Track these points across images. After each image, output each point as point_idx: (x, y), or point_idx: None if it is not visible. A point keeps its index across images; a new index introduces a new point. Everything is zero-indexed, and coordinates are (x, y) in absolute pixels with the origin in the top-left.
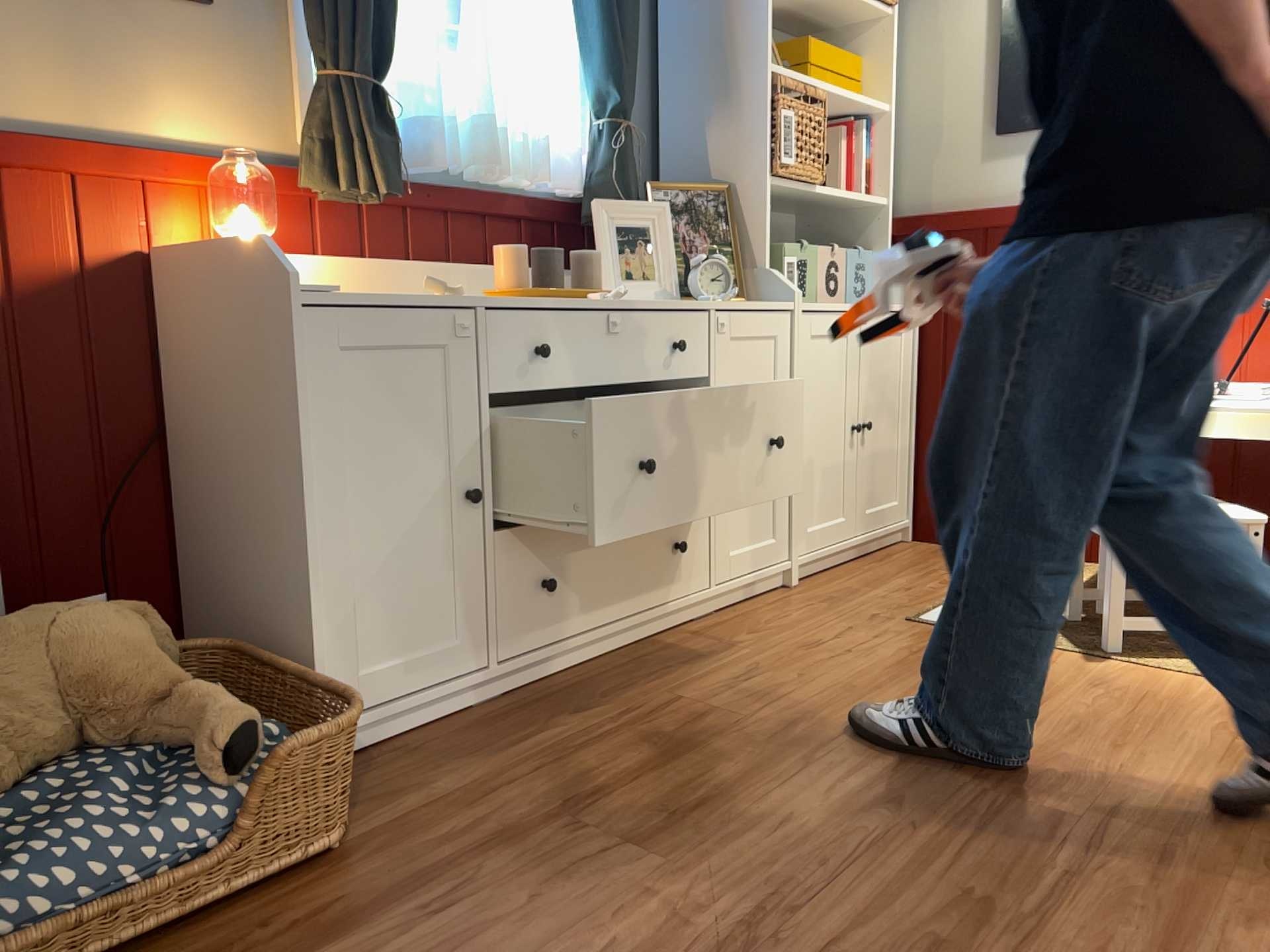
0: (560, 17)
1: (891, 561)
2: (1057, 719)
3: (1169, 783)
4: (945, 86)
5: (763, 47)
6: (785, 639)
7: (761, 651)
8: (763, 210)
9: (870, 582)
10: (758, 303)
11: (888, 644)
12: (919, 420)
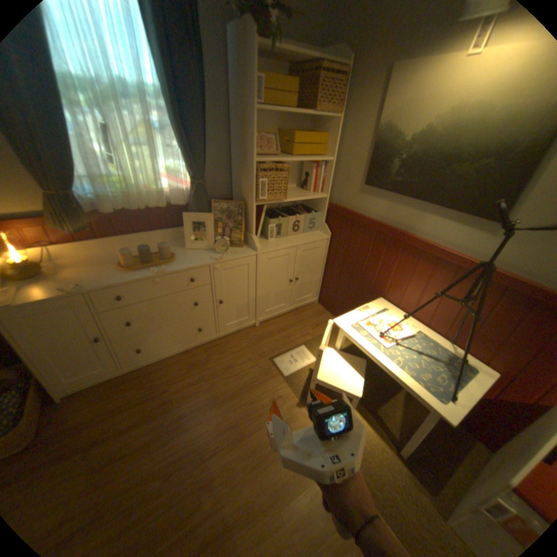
0: (169, 136)
1: (298, 317)
2: (254, 442)
3: (248, 499)
4: (354, 155)
5: (252, 152)
6: (225, 361)
7: (213, 367)
8: (252, 215)
9: (280, 330)
10: (243, 251)
11: (250, 374)
12: (324, 272)
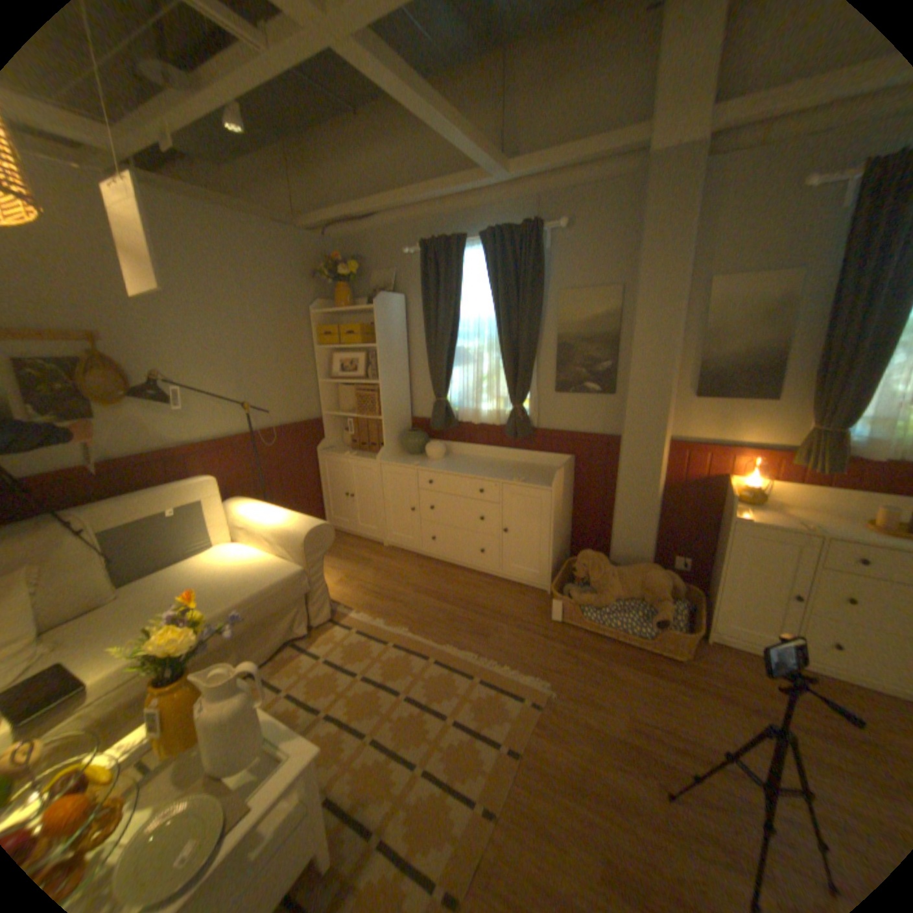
0: None
1: None
2: None
3: None
4: None
5: None
6: None
7: None
8: None
9: None
10: None
11: None
12: None
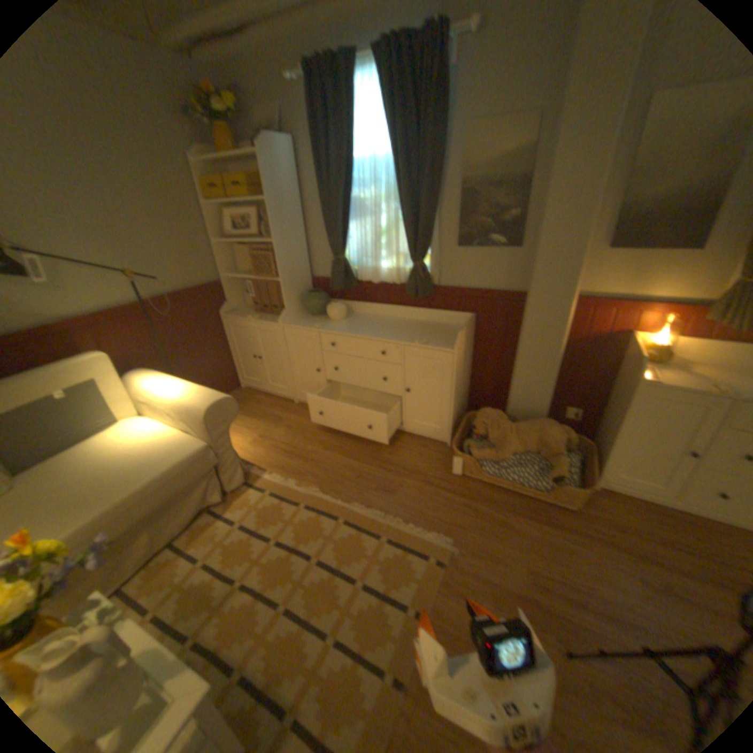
0: None
1: None
2: None
3: None
4: None
5: None
6: None
7: None
8: None
9: None
10: None
11: None
12: None
